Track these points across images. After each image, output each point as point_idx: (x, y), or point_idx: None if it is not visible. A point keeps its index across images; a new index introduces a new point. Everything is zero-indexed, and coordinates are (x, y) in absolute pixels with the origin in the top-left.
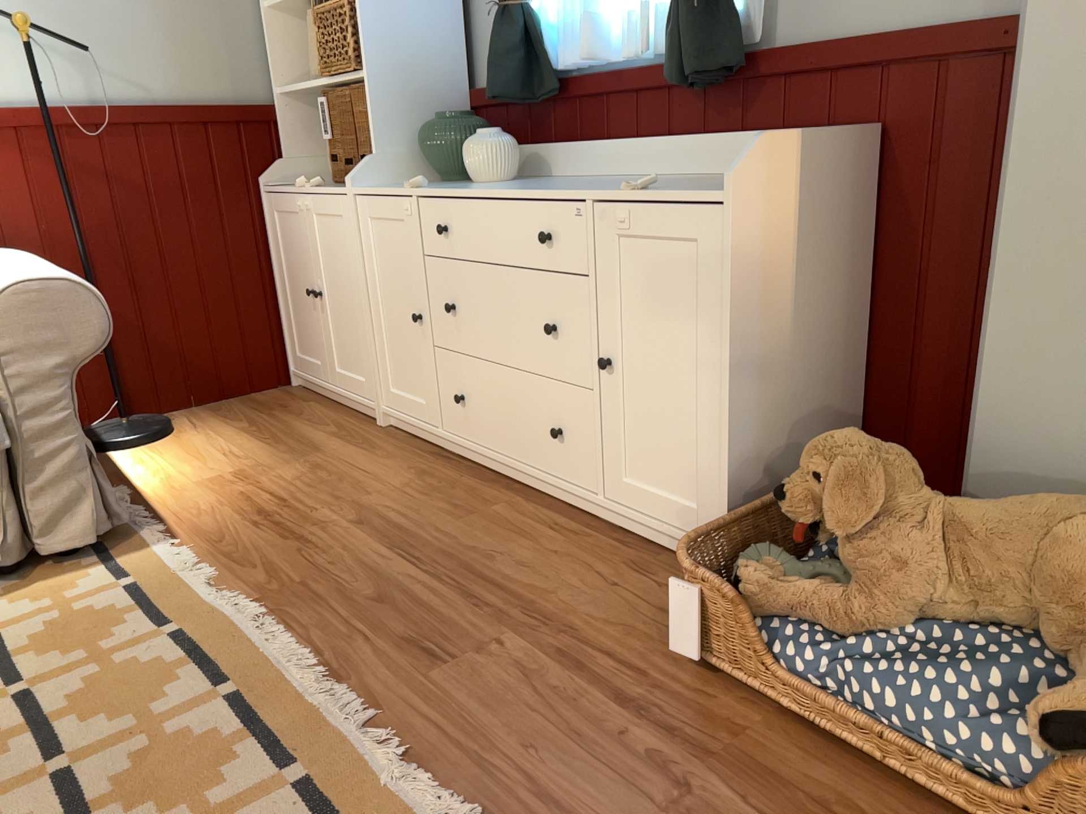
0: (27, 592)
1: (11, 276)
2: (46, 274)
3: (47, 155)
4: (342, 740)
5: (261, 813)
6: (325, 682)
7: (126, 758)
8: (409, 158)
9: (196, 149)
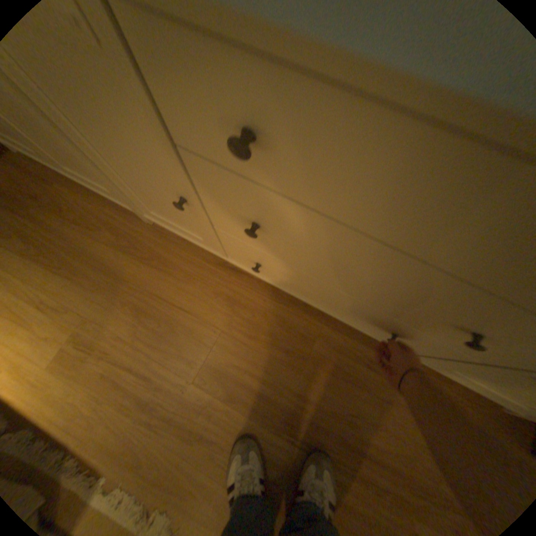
0: None
1: None
2: None
3: None
4: None
5: None
6: None
7: None
8: None
9: None
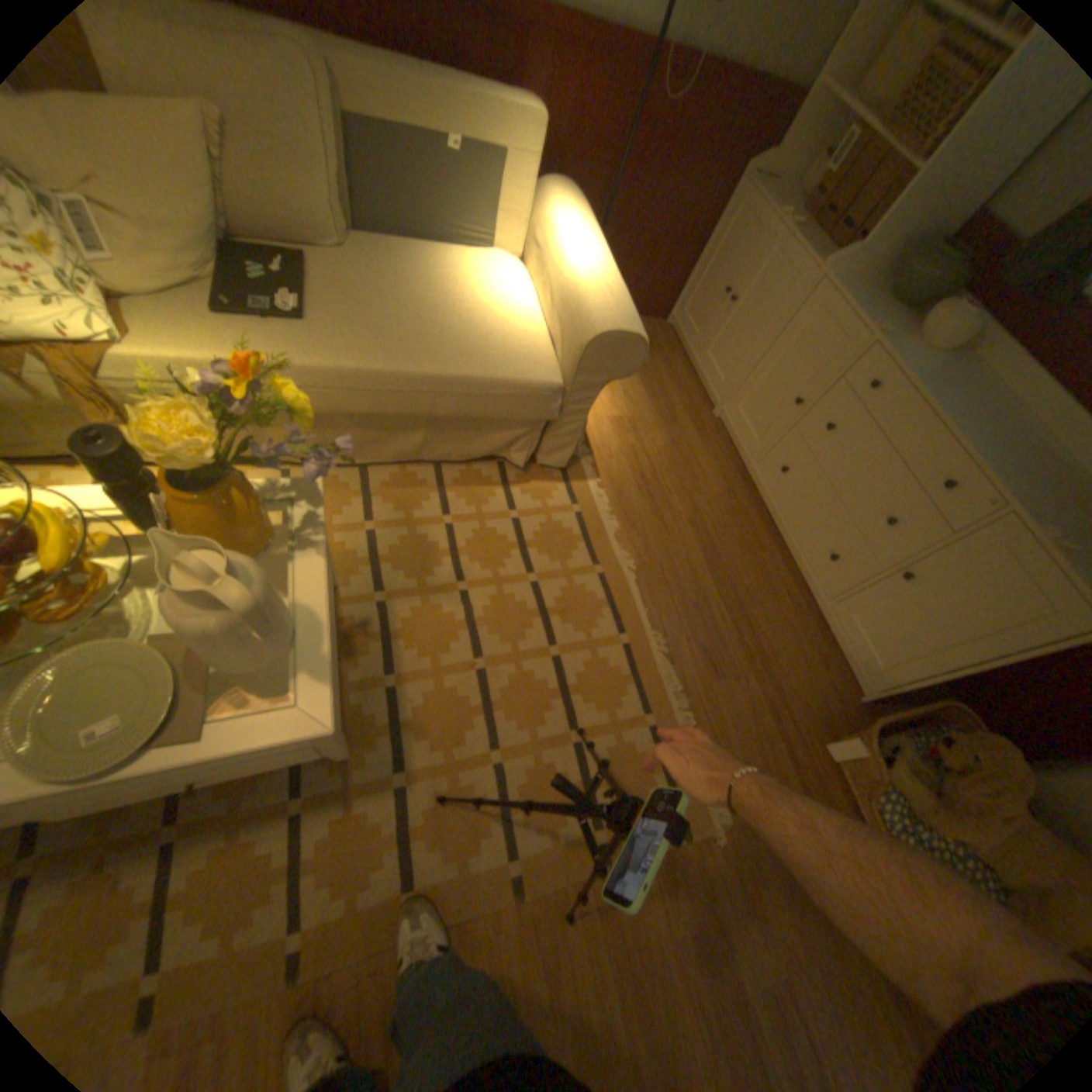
0: (527, 488)
1: (599, 298)
2: (625, 319)
3: (625, 86)
4: (671, 711)
5: (636, 739)
6: (666, 663)
7: (582, 666)
8: (884, 258)
9: (726, 116)
